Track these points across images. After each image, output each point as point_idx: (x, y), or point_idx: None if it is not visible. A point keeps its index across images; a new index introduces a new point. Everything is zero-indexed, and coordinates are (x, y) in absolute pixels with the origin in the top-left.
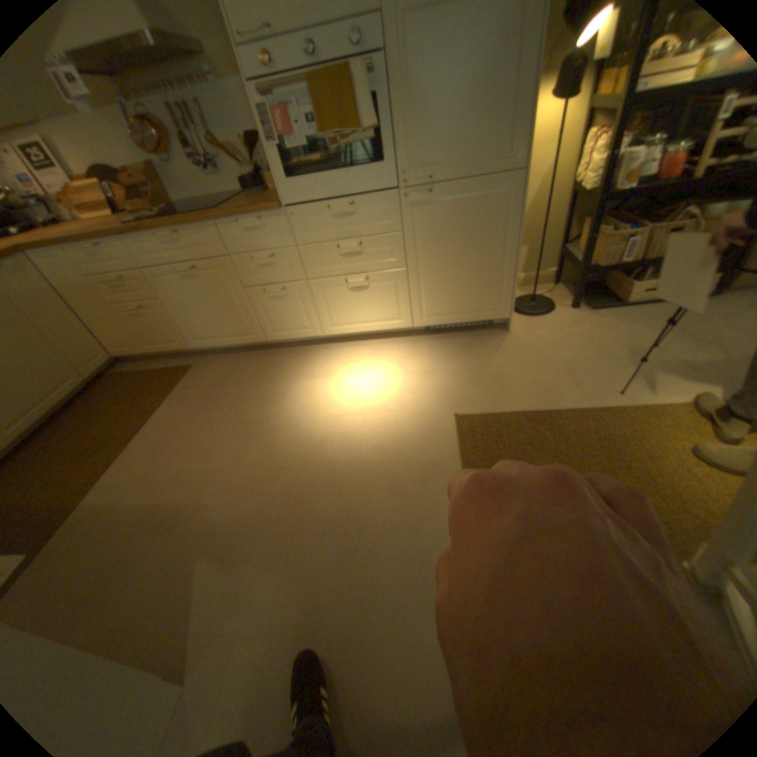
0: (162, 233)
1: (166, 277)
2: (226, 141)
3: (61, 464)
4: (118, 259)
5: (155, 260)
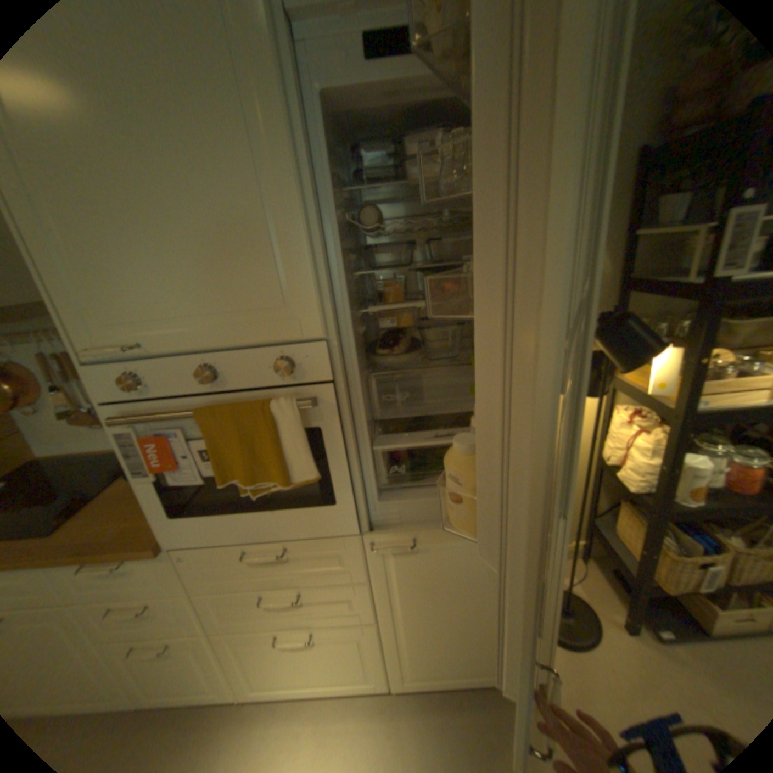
0: None
1: None
2: None
3: None
4: None
5: None
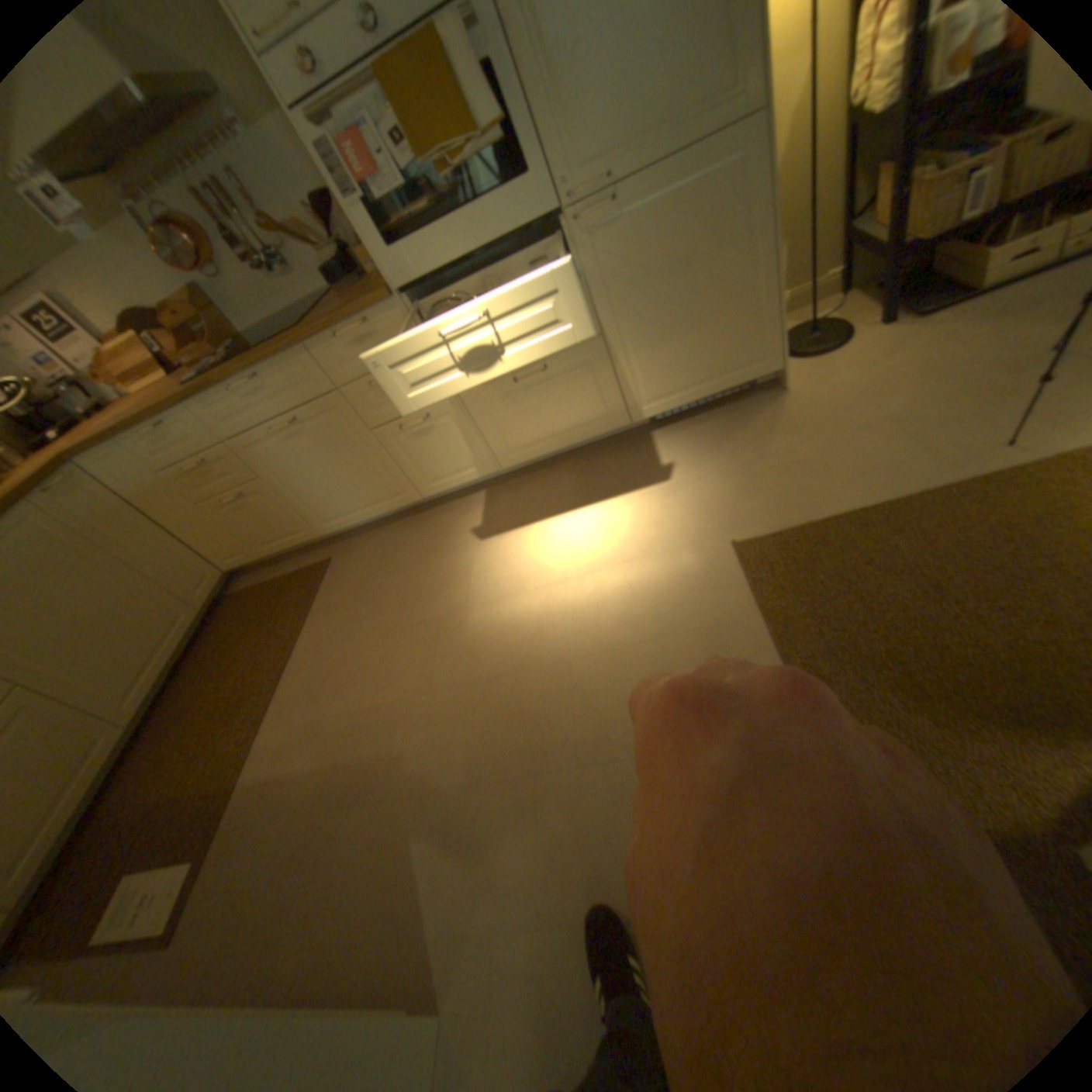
0: (240, 382)
1: (264, 444)
2: (291, 218)
3: (203, 732)
4: (195, 436)
5: (244, 424)
